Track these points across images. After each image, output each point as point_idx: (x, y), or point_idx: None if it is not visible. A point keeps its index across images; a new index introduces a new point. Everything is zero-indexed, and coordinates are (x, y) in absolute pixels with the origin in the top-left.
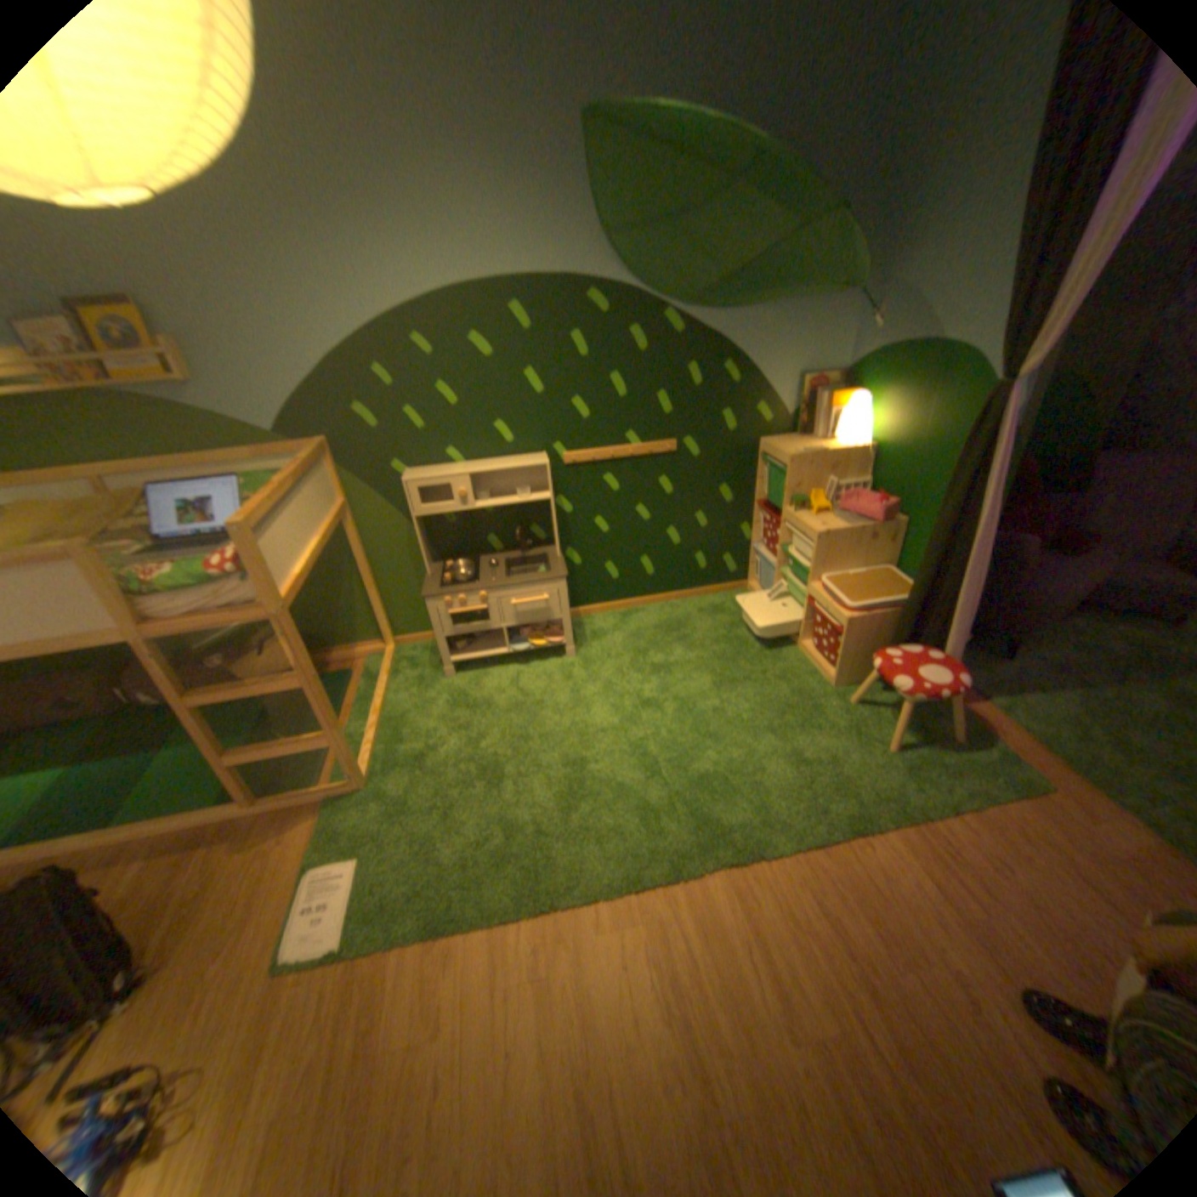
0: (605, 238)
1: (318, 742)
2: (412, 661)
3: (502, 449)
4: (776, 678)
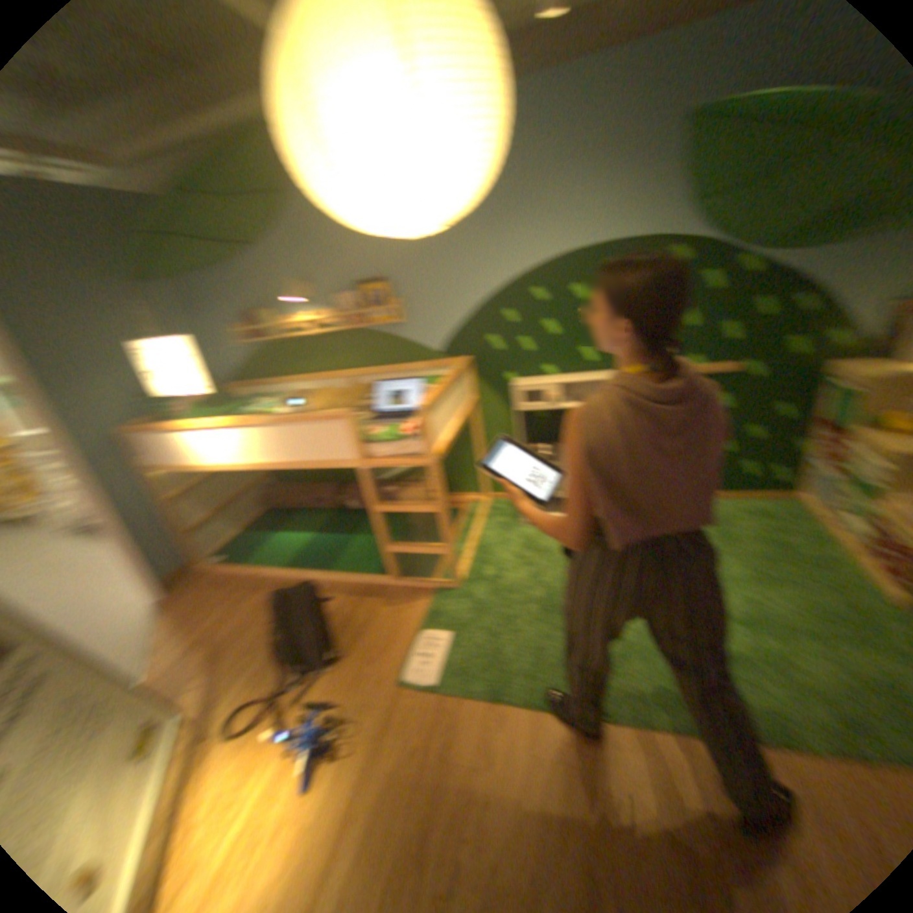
0: (691, 203)
1: (437, 550)
2: (497, 511)
3: (582, 366)
4: (825, 587)
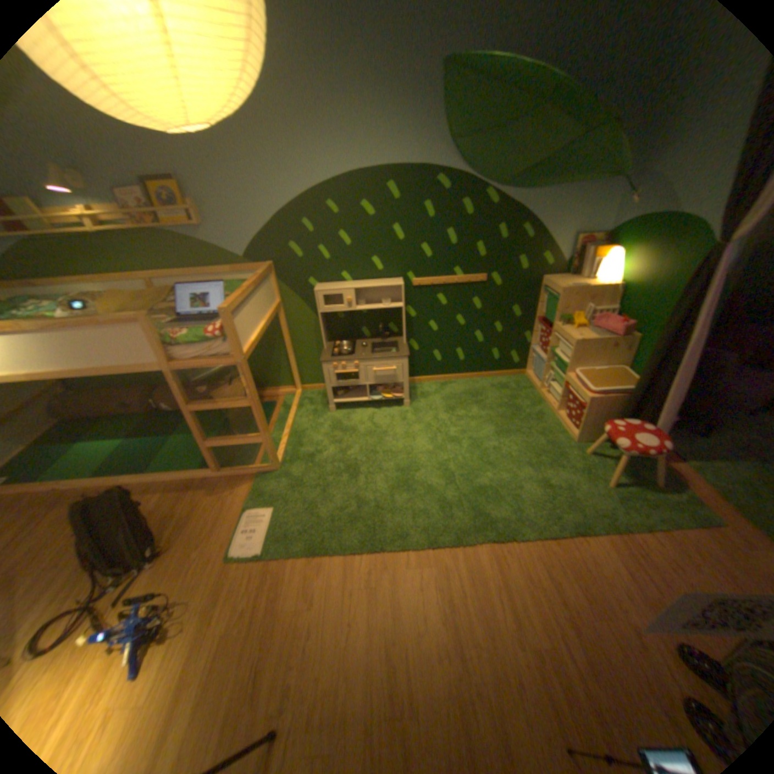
0: (452, 140)
1: (257, 439)
2: (312, 400)
3: (375, 274)
4: (538, 433)
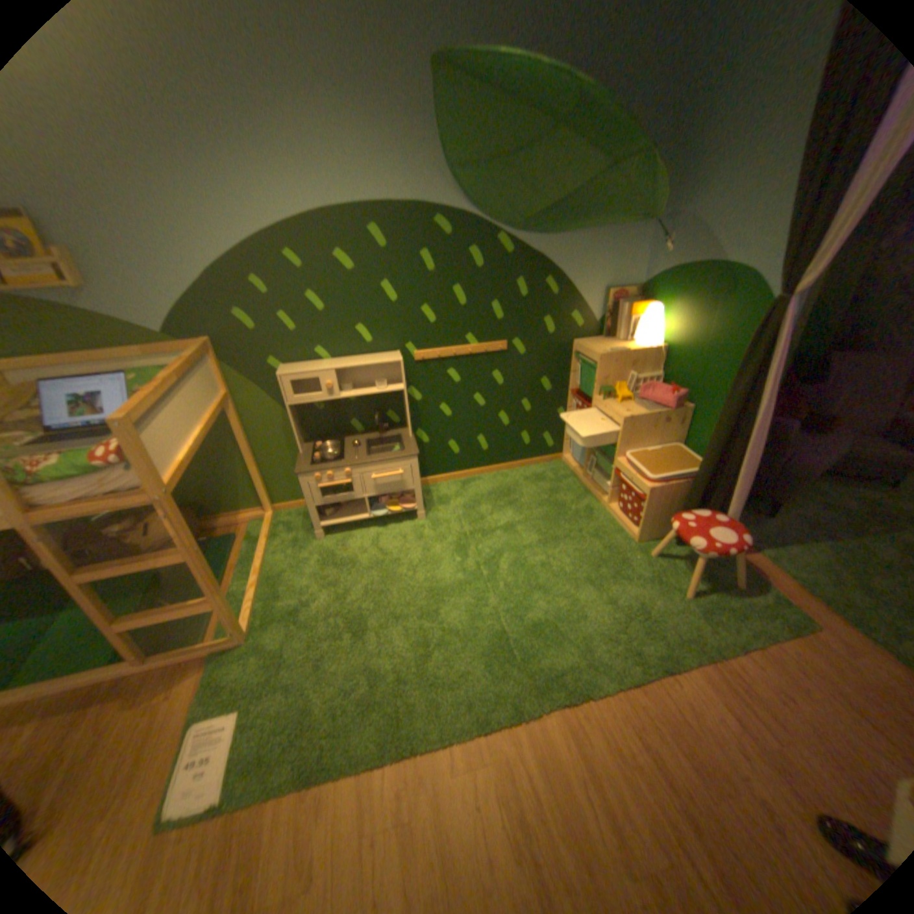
0: (449, 172)
1: (202, 607)
2: (288, 525)
3: (362, 348)
4: (591, 535)
